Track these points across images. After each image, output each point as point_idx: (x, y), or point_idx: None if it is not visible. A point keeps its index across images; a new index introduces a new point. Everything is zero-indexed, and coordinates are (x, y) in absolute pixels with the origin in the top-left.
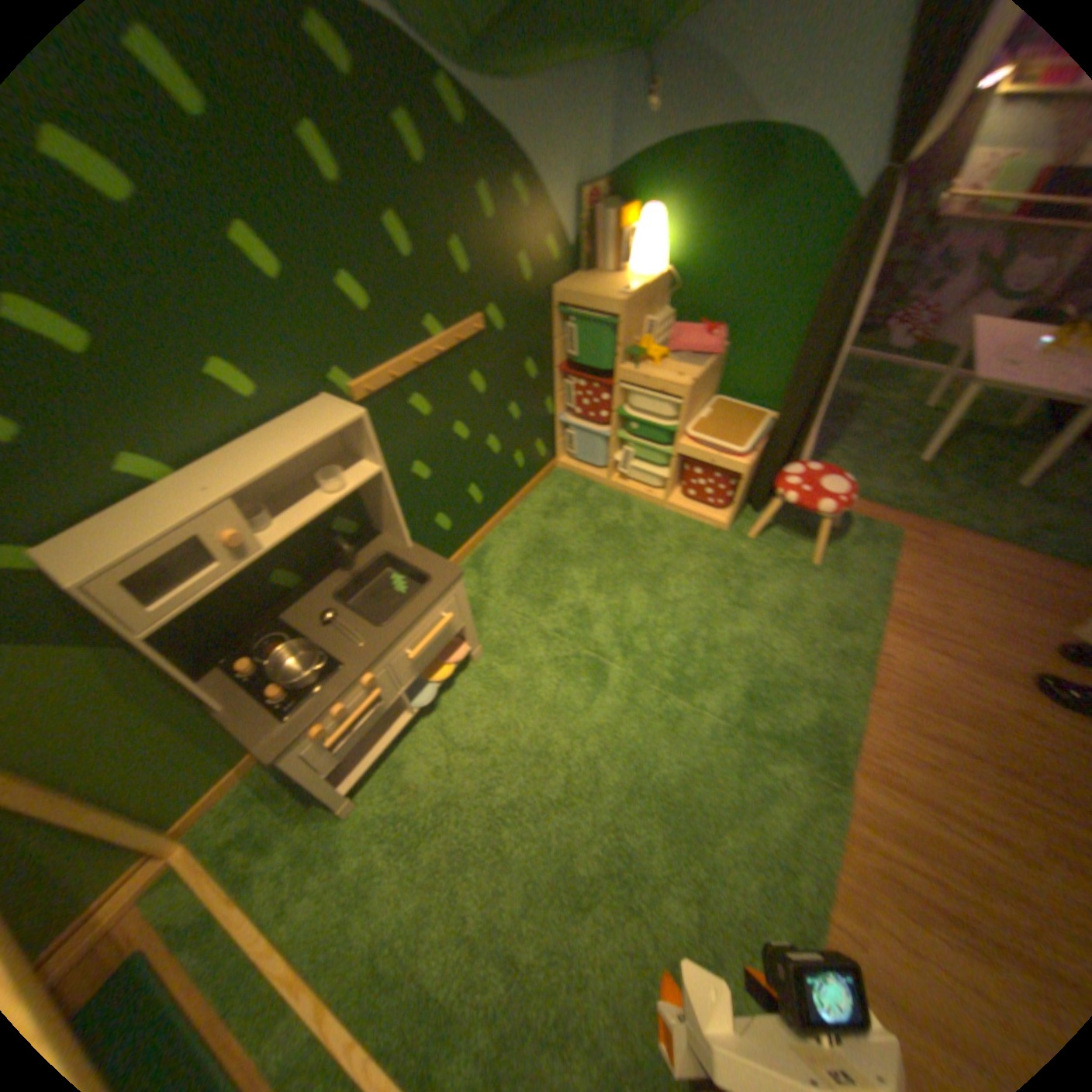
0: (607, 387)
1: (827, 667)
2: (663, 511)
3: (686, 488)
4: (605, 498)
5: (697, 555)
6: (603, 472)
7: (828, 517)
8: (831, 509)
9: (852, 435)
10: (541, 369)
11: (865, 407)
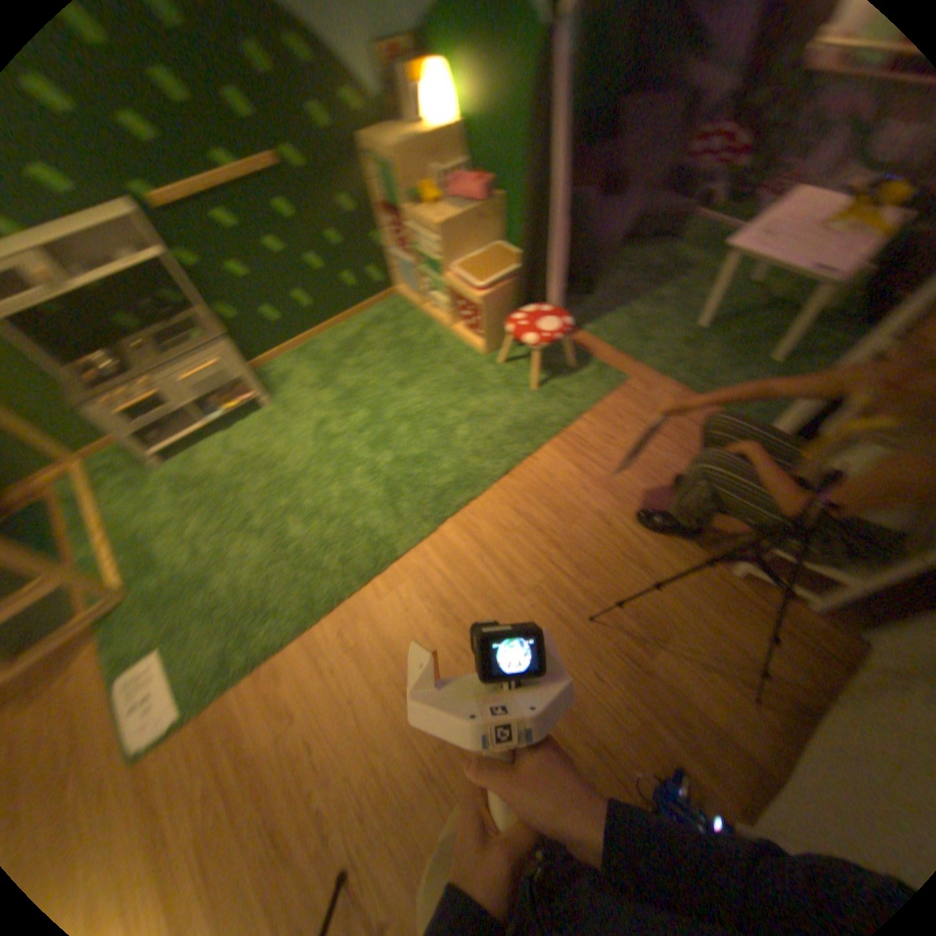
0: (402, 223)
1: (484, 455)
2: (452, 335)
3: (460, 317)
4: (417, 320)
5: (452, 369)
6: (425, 300)
7: (532, 348)
8: (533, 341)
9: (656, 297)
10: (360, 204)
11: (692, 275)
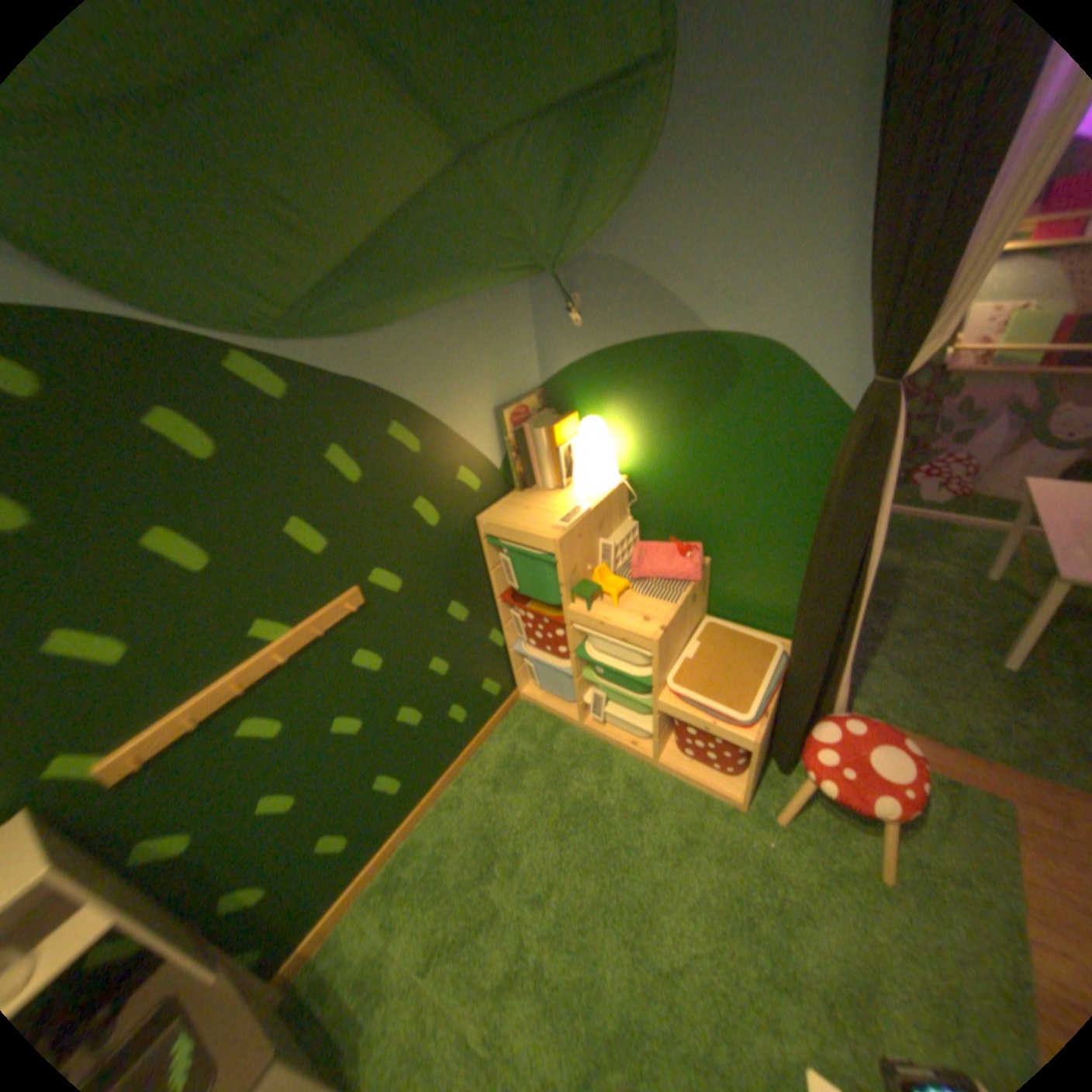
0: (557, 625)
1: None
2: (655, 771)
3: (679, 749)
4: (577, 749)
5: (704, 861)
6: (575, 707)
7: (894, 824)
8: (895, 814)
9: (899, 628)
10: (473, 605)
11: (907, 583)
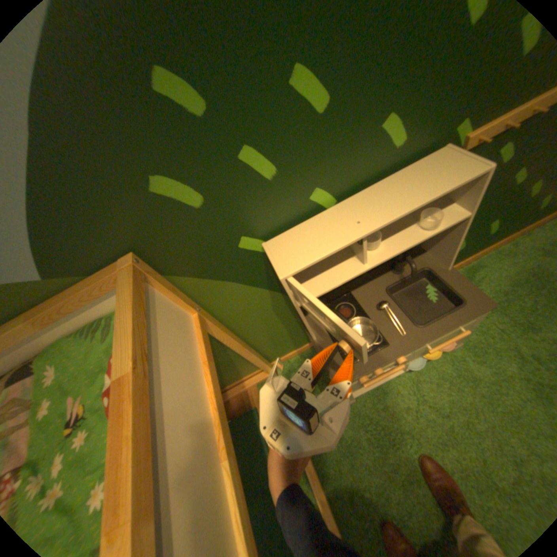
0: None
1: None
2: None
3: None
4: None
5: None
6: None
7: None
8: None
9: None
10: None
11: None
